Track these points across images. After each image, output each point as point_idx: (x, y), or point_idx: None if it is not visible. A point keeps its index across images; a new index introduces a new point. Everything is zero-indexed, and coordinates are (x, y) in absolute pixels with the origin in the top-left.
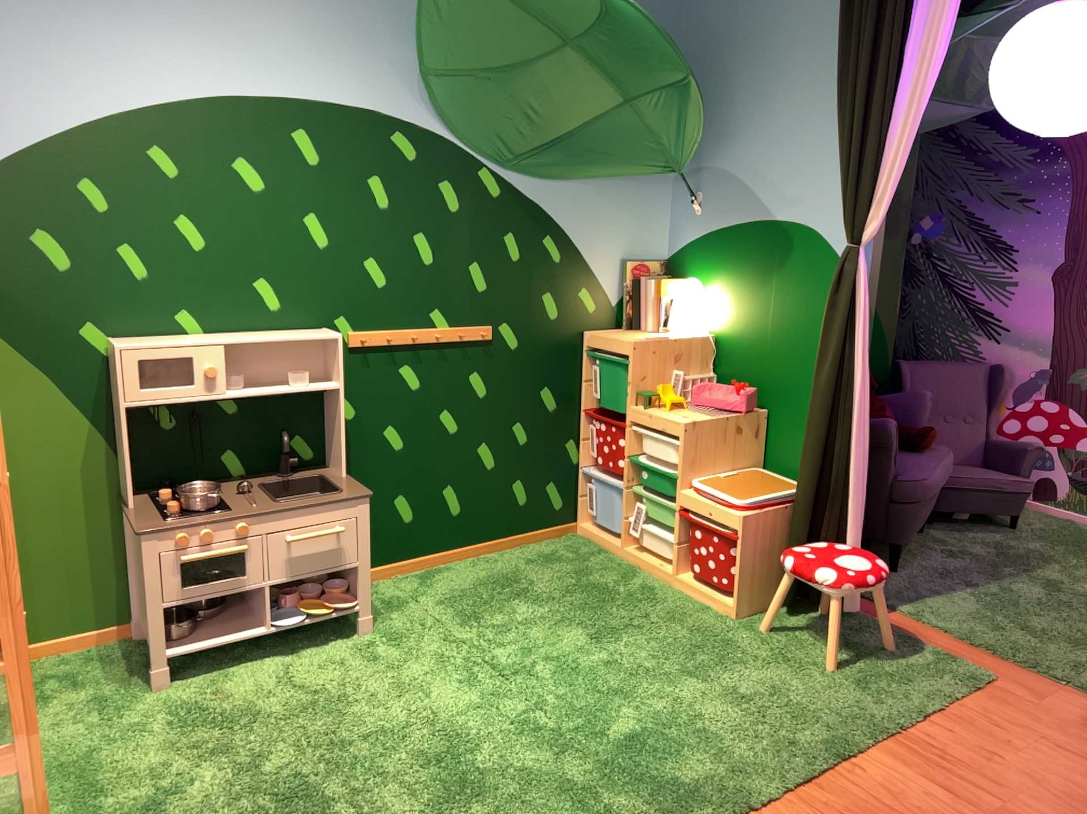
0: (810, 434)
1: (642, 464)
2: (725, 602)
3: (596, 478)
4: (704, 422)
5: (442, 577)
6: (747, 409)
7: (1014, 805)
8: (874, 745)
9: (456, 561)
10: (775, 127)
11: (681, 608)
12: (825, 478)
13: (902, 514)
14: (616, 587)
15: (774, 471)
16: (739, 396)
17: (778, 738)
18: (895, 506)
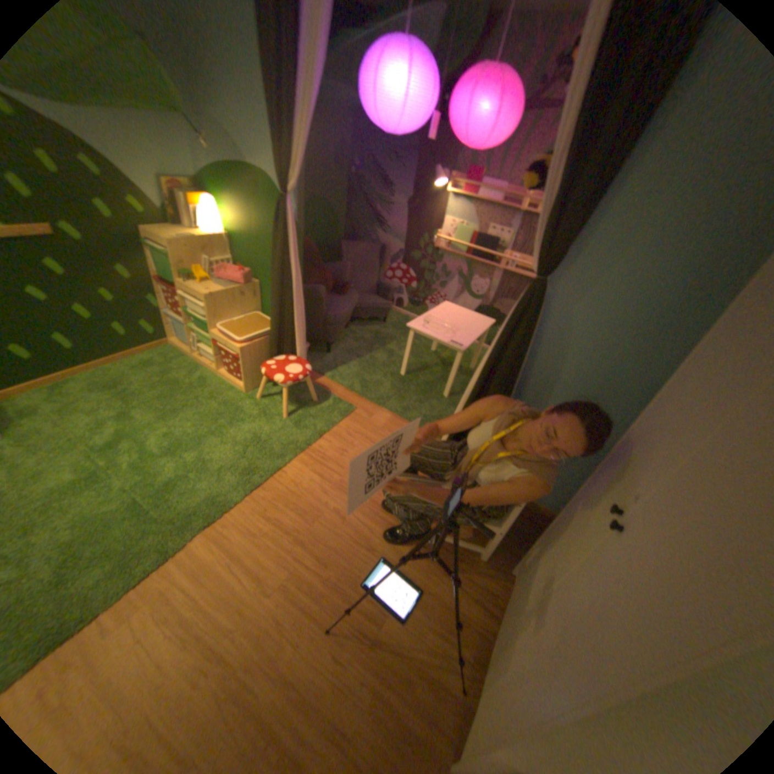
0: (272, 304)
1: (189, 314)
2: (240, 386)
3: (169, 317)
4: (217, 294)
5: (68, 387)
6: (245, 284)
7: (344, 478)
8: (293, 459)
9: (81, 373)
10: (238, 93)
11: (218, 390)
12: (280, 328)
13: (330, 331)
14: (183, 381)
15: (266, 314)
16: (240, 276)
17: (248, 466)
18: (327, 328)
